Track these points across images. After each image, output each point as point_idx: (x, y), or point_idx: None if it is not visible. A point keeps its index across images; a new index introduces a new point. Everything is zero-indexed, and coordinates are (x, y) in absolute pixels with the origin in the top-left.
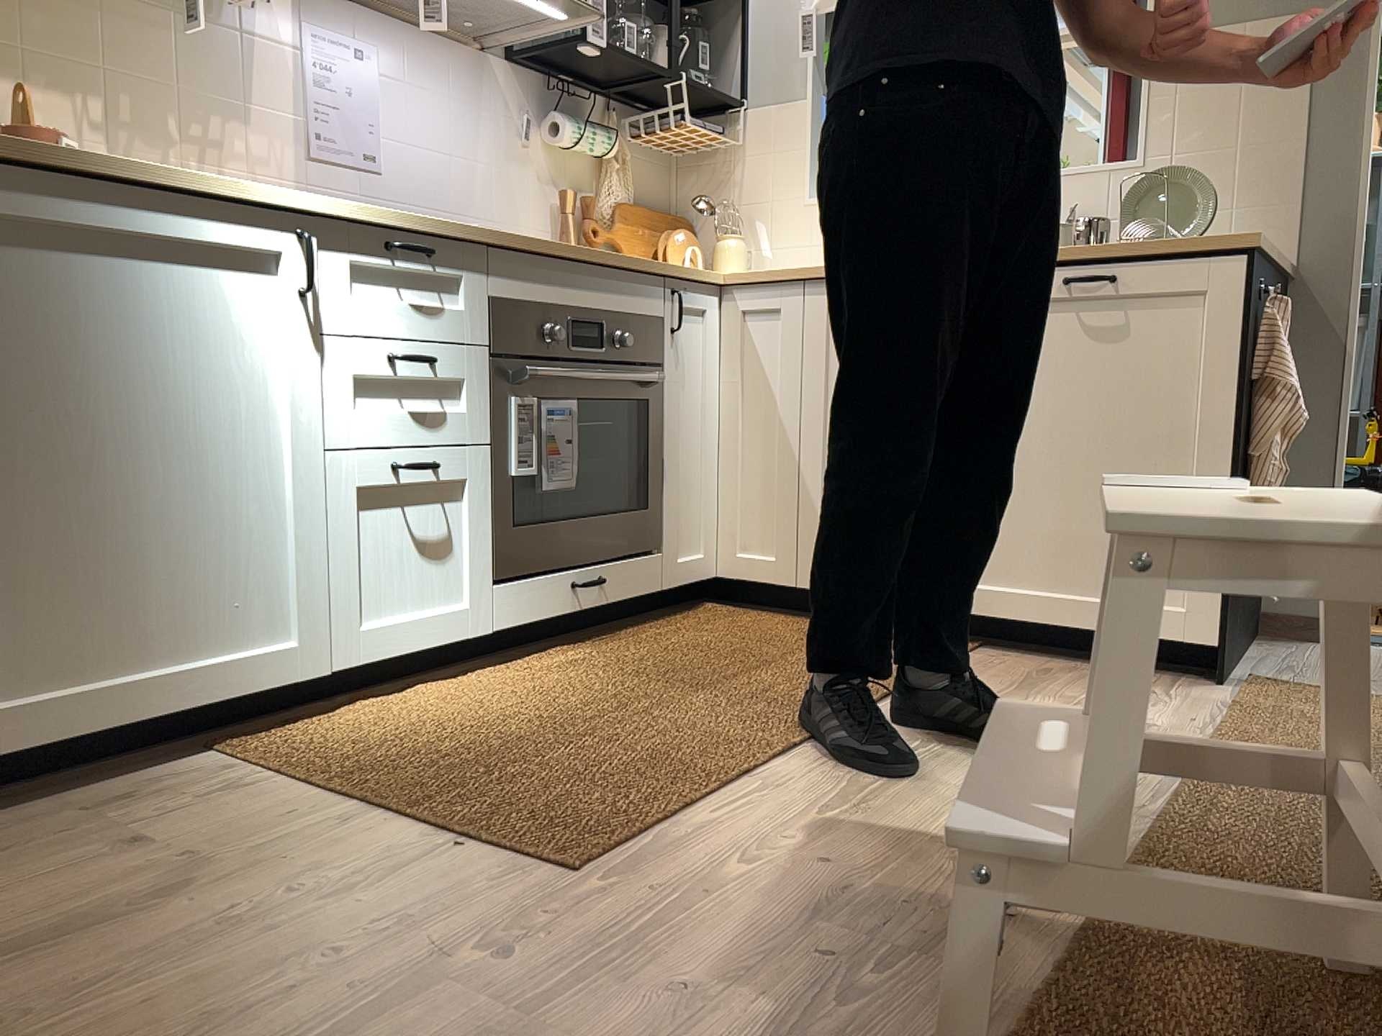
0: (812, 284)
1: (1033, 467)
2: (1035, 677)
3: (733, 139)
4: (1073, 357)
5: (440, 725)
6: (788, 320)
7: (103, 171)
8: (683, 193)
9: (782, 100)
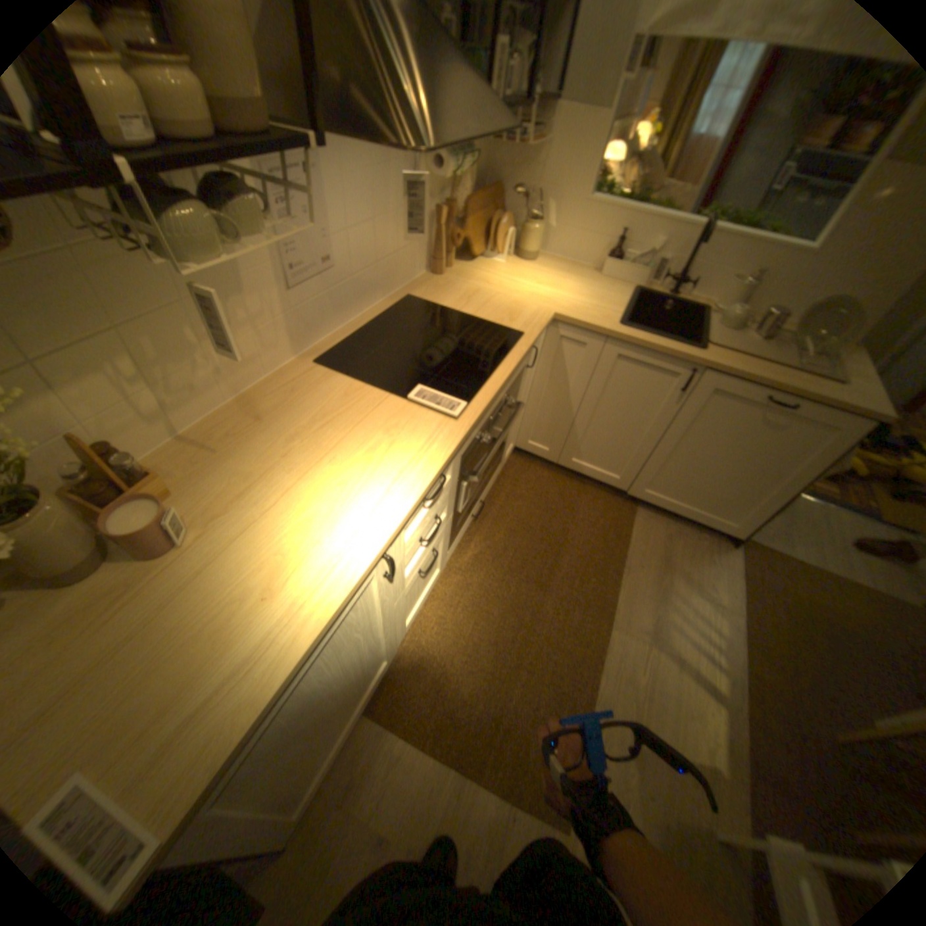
0: (612, 338)
1: (699, 461)
2: (668, 549)
3: (544, 123)
4: (750, 428)
5: (453, 666)
6: (589, 352)
7: (279, 691)
8: (498, 155)
9: (591, 99)
